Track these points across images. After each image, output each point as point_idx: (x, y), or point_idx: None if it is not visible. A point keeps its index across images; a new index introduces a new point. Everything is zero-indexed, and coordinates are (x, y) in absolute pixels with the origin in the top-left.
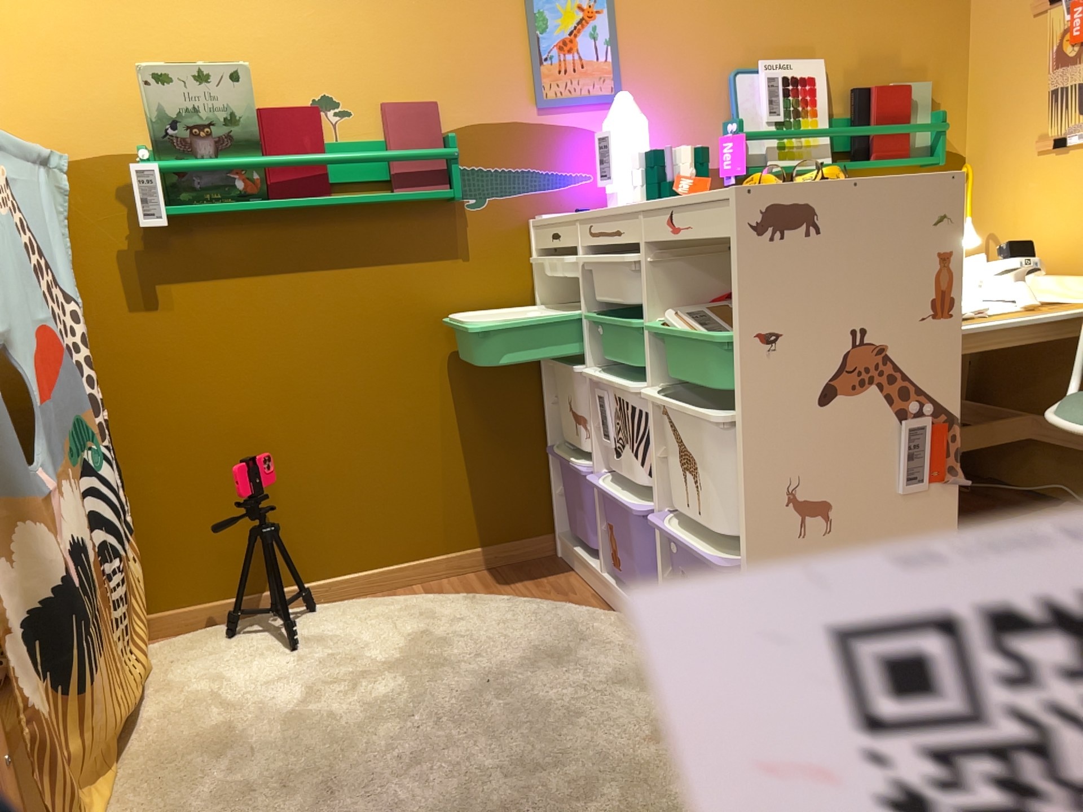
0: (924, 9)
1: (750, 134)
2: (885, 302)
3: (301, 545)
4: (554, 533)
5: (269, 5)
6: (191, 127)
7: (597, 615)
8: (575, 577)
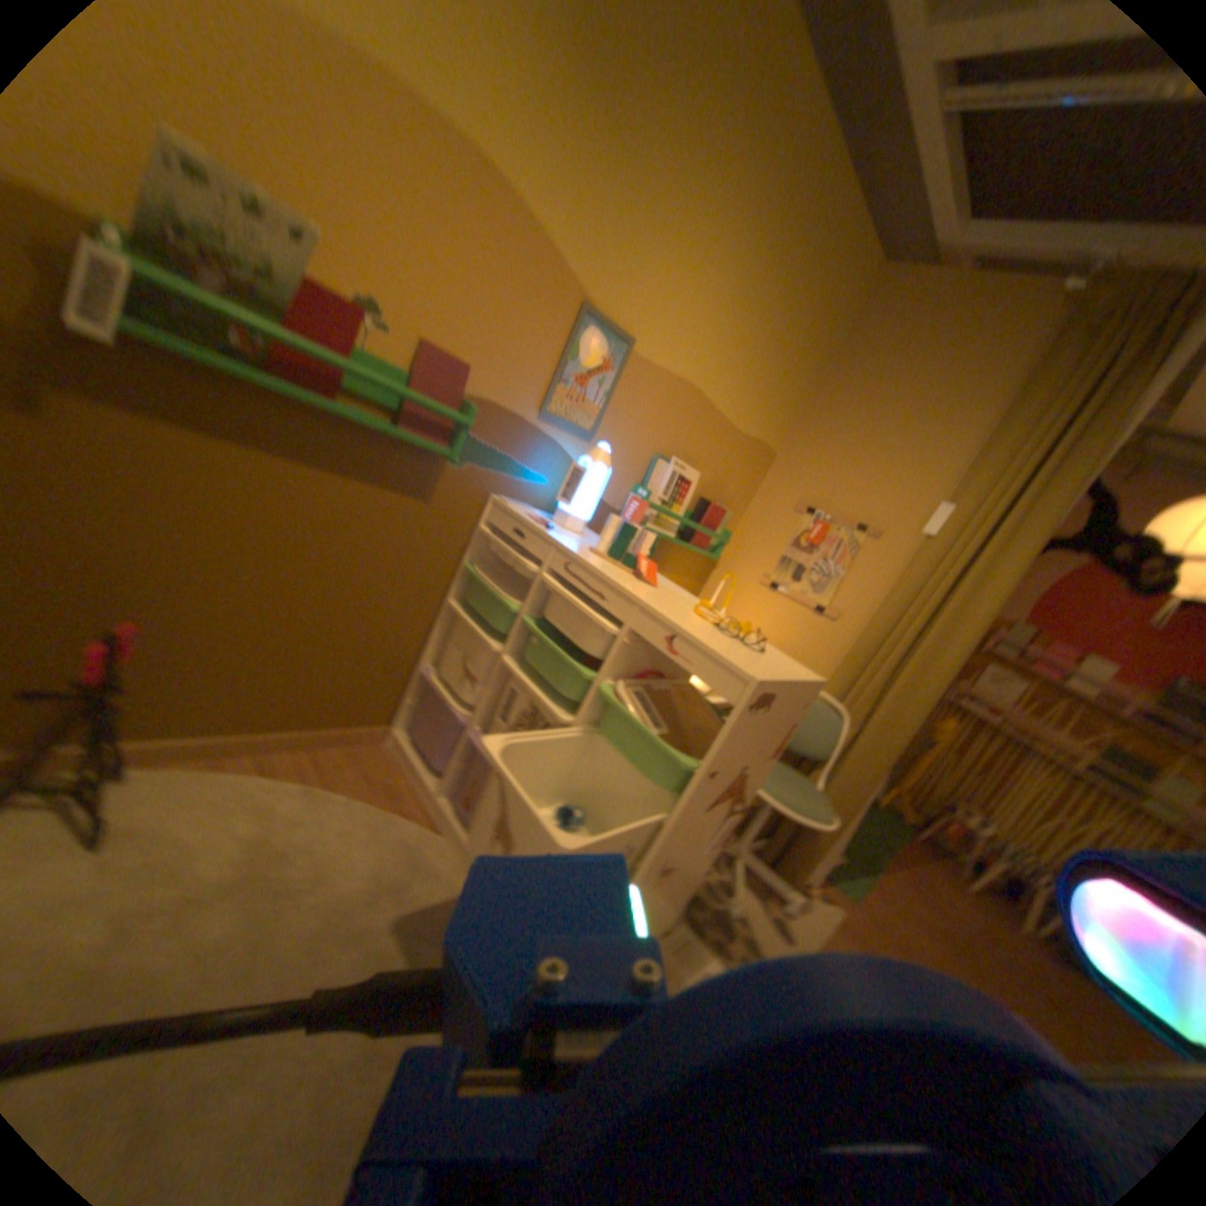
0: (751, 470)
1: (650, 504)
2: (770, 753)
3: (136, 719)
4: (393, 732)
5: (360, 175)
6: (209, 259)
7: (432, 841)
8: (407, 783)
